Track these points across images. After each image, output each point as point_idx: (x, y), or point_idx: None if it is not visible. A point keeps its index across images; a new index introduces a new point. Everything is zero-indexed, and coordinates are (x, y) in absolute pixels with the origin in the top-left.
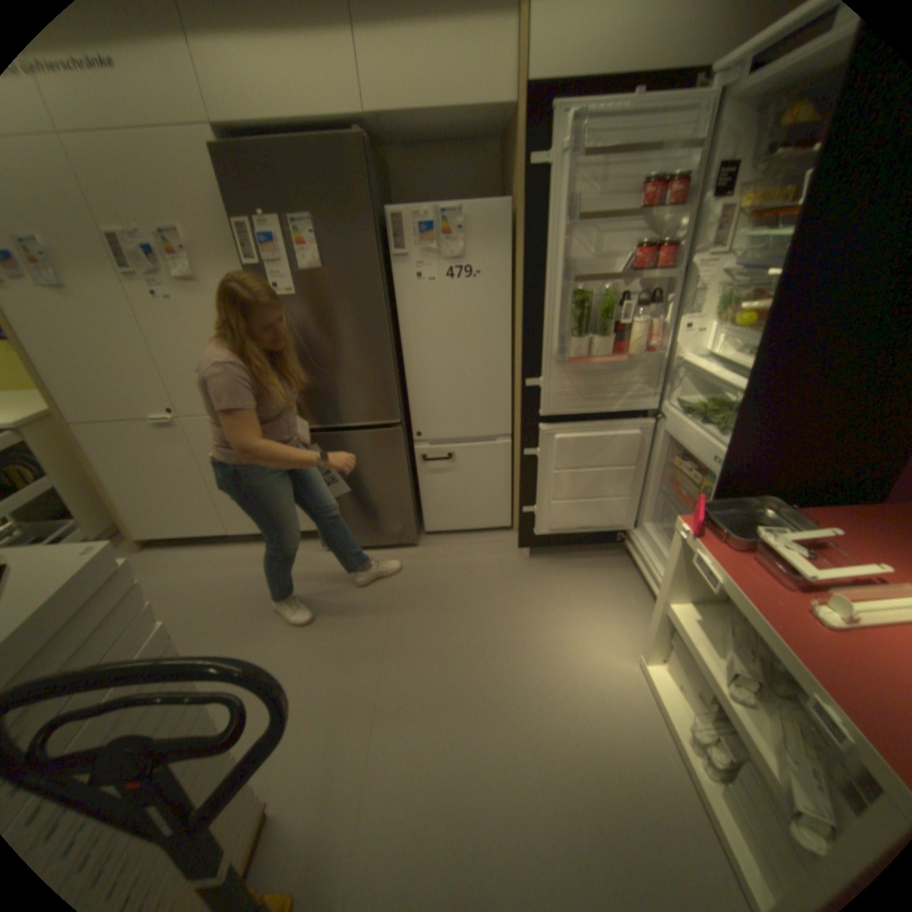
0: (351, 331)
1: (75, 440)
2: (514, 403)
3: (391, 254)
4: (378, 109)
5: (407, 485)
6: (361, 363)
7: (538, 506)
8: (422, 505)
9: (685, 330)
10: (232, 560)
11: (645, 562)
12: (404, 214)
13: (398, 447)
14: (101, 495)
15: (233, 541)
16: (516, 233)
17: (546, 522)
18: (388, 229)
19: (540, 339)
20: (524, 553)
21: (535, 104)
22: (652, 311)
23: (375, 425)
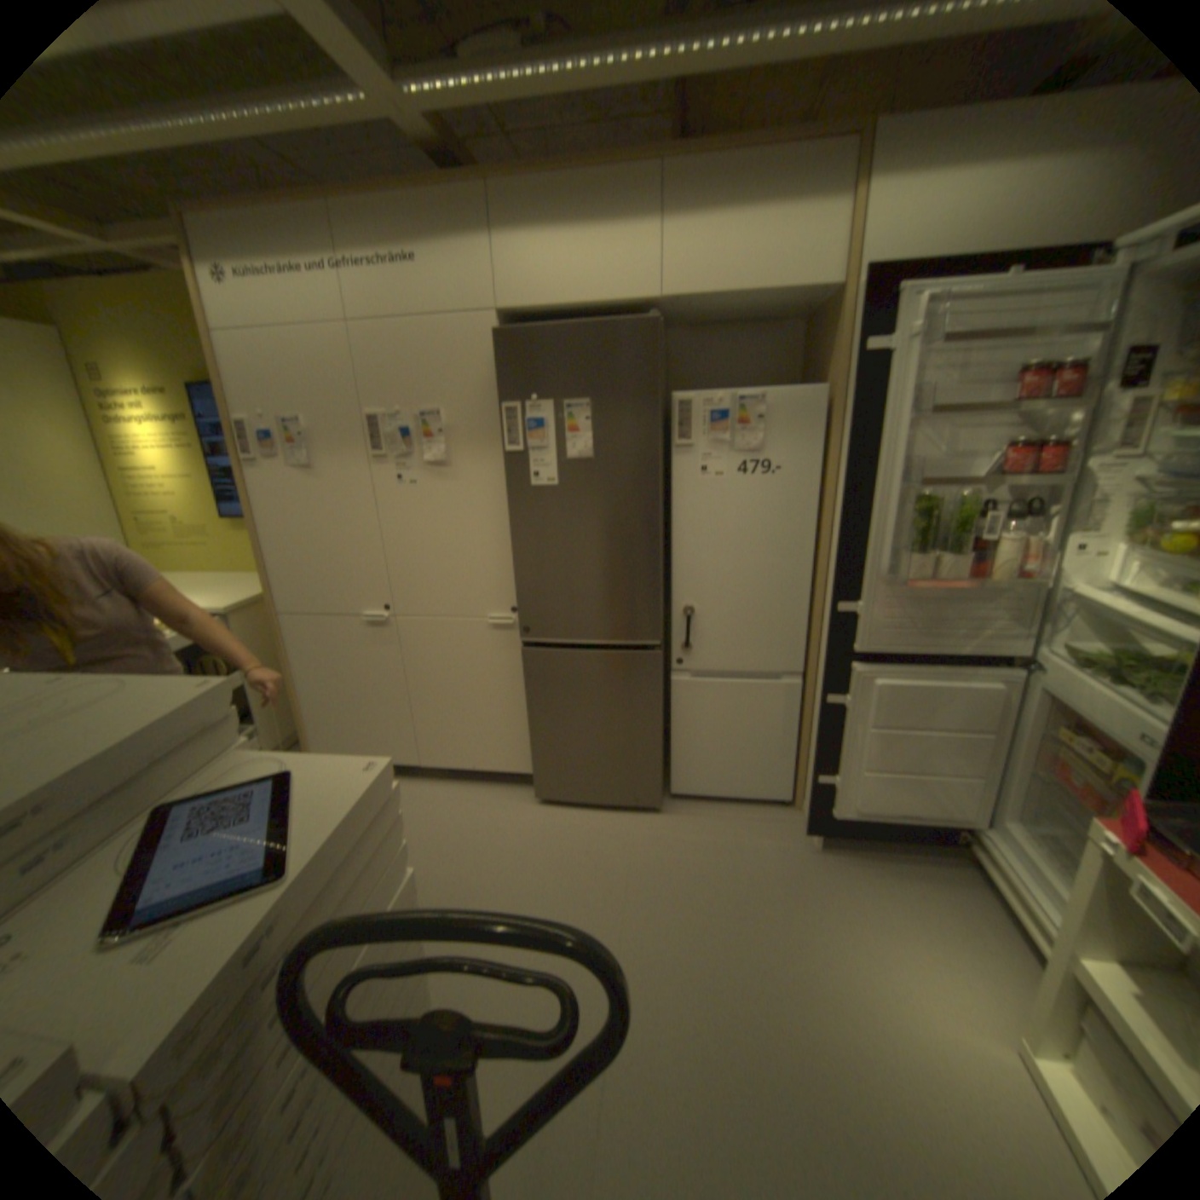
0: (616, 528)
1: (281, 630)
2: (811, 632)
3: (672, 443)
4: (679, 291)
5: (657, 727)
6: (622, 567)
7: (844, 777)
8: (670, 756)
9: (1076, 553)
10: (422, 799)
11: (1013, 884)
12: (695, 400)
13: (653, 675)
14: (291, 697)
15: (424, 774)
16: (832, 423)
17: (853, 801)
18: (672, 415)
19: (864, 552)
20: (813, 844)
21: (873, 285)
22: (1026, 526)
23: (625, 644)
